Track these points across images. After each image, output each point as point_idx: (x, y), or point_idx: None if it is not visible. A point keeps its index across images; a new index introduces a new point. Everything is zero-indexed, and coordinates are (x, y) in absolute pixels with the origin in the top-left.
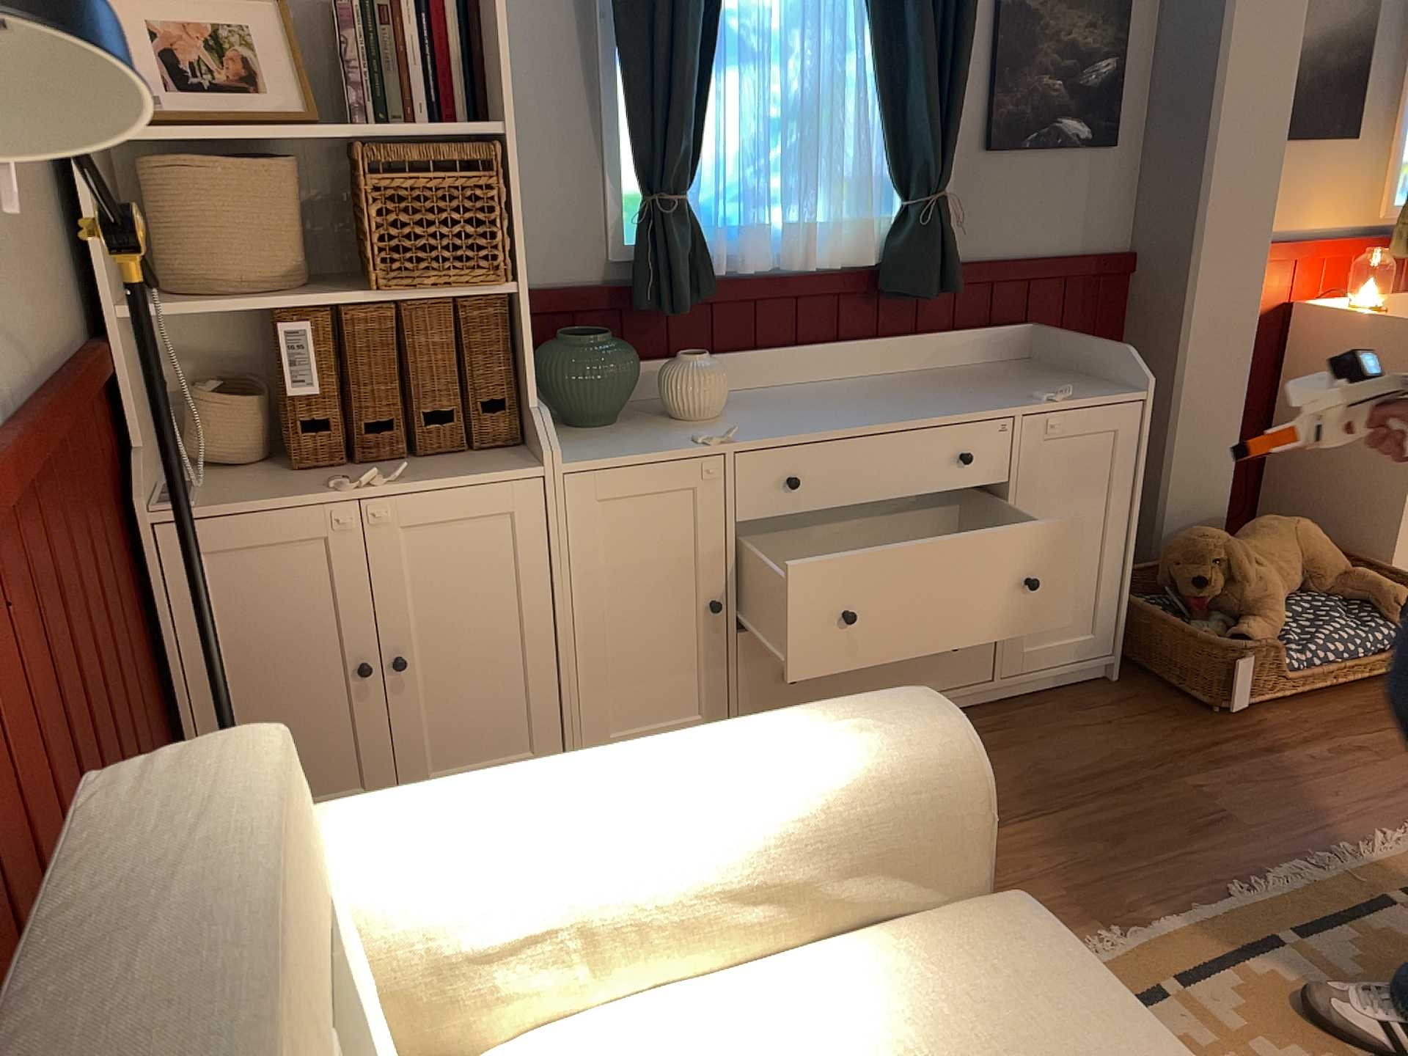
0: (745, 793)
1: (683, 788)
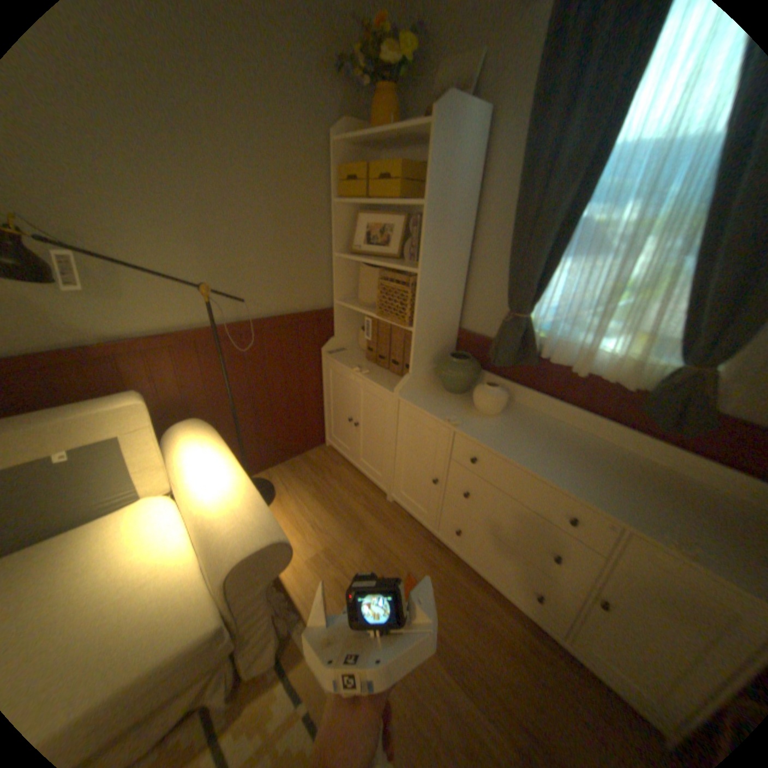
0: (204, 504)
1: (204, 488)
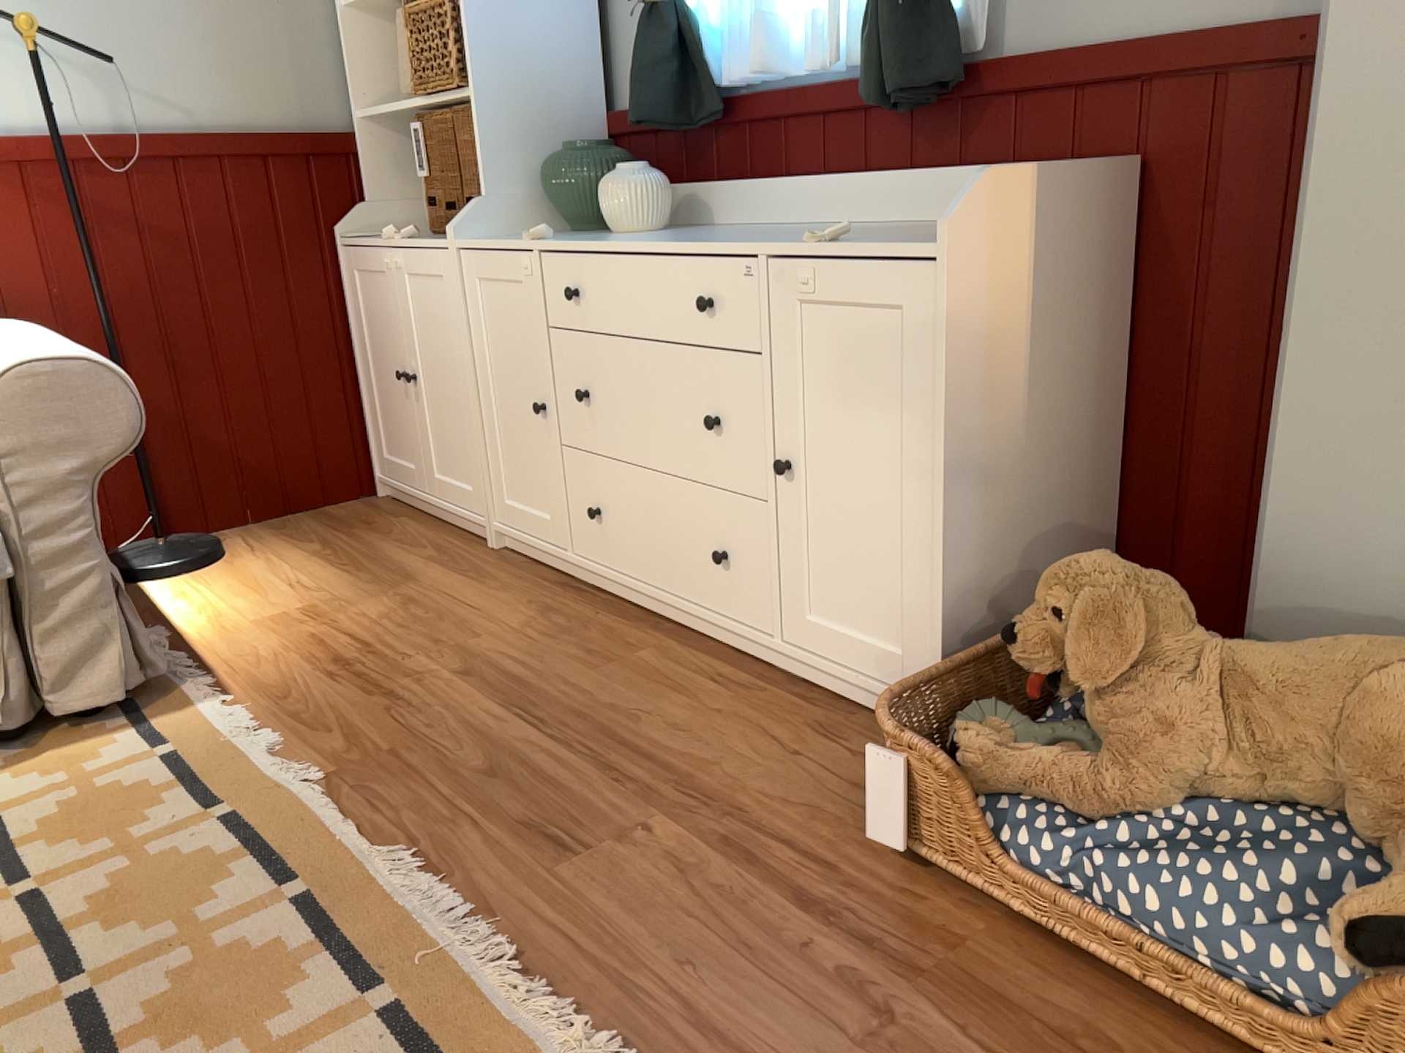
0: None
1: None
